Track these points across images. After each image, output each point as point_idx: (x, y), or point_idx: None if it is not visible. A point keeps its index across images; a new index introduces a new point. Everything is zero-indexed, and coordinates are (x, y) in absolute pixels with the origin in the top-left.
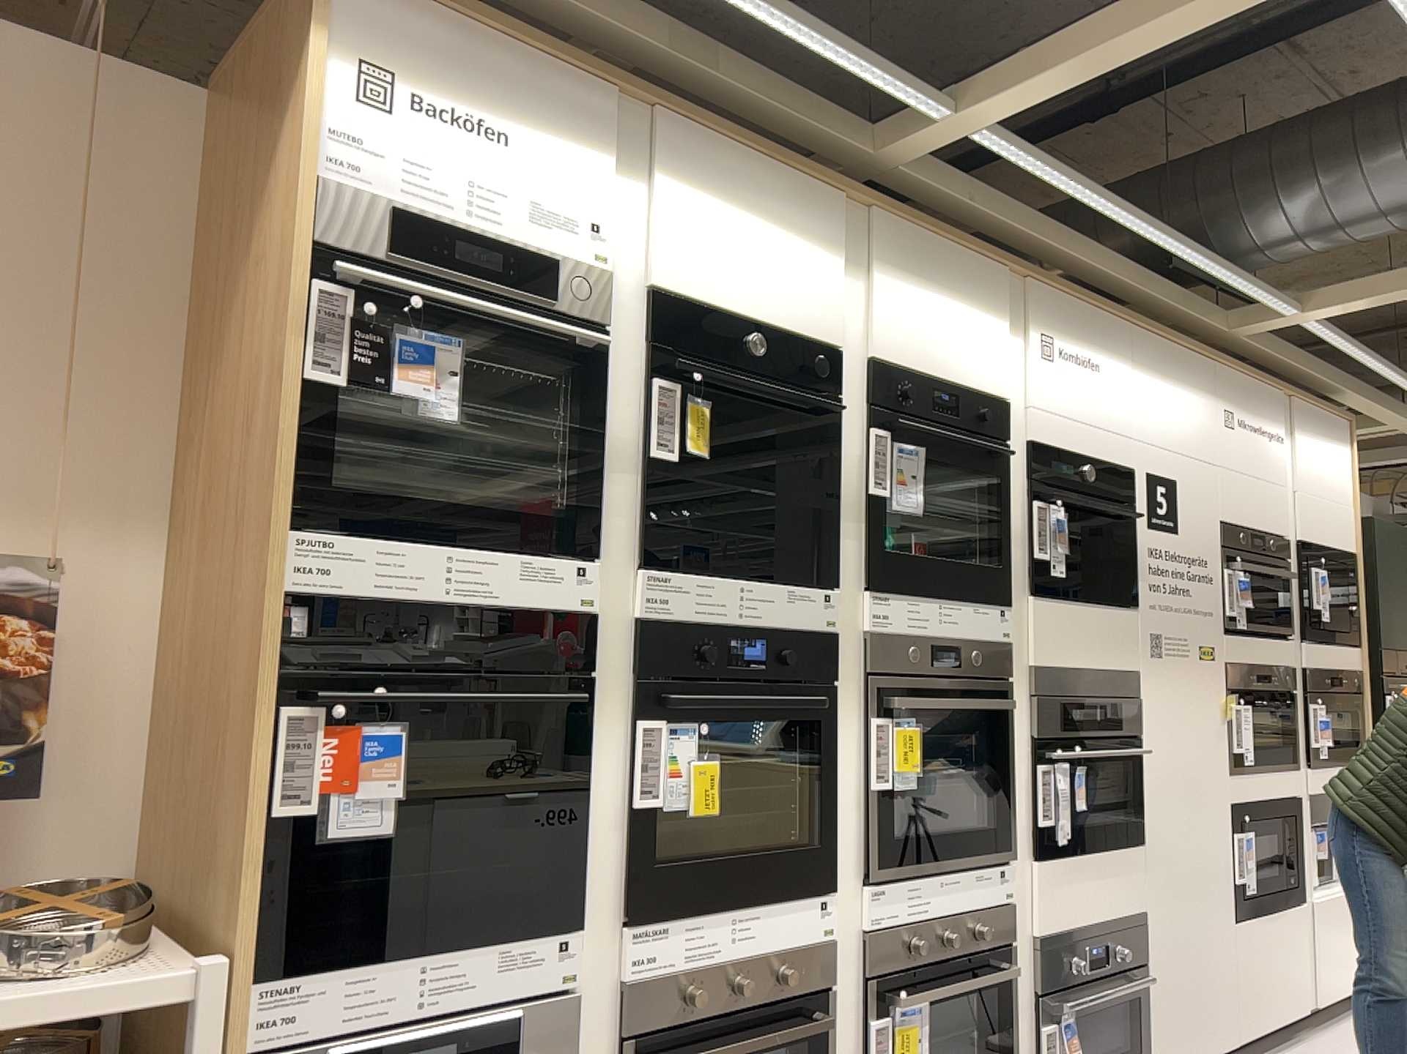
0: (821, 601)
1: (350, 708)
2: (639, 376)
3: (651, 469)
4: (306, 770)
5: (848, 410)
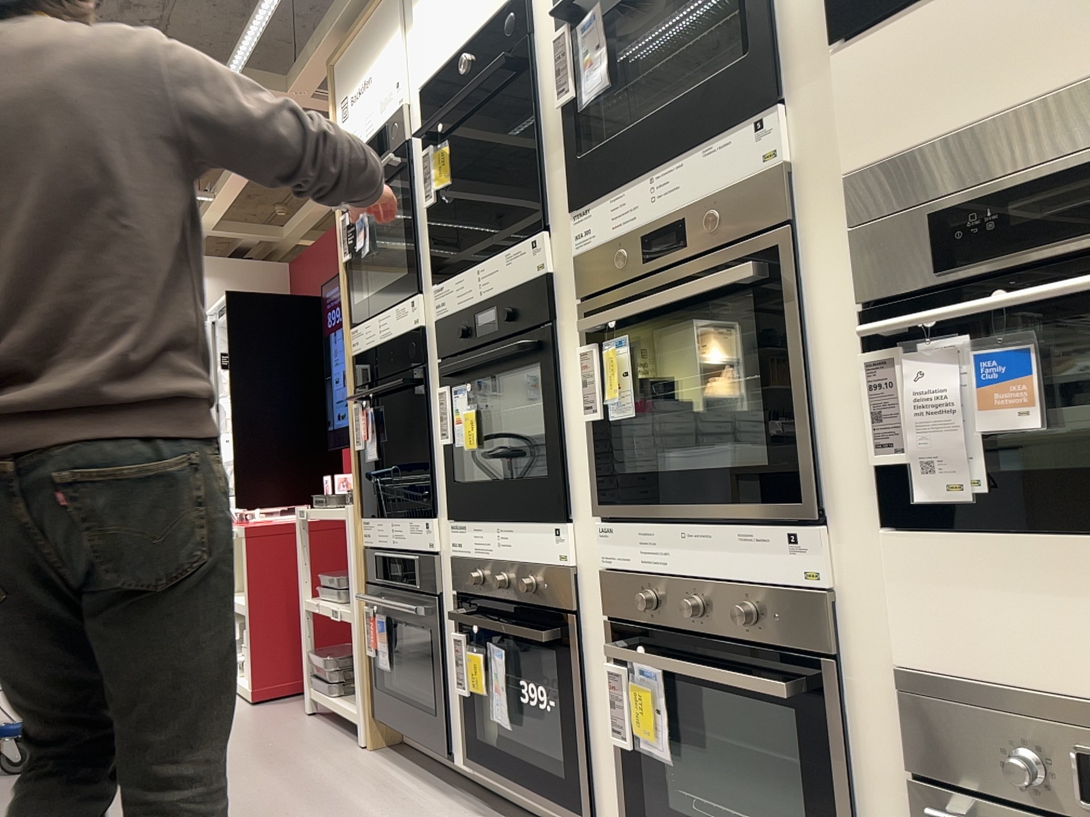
0: (530, 250)
1: (363, 406)
2: (424, 155)
3: (431, 216)
4: (354, 435)
5: (544, 32)
